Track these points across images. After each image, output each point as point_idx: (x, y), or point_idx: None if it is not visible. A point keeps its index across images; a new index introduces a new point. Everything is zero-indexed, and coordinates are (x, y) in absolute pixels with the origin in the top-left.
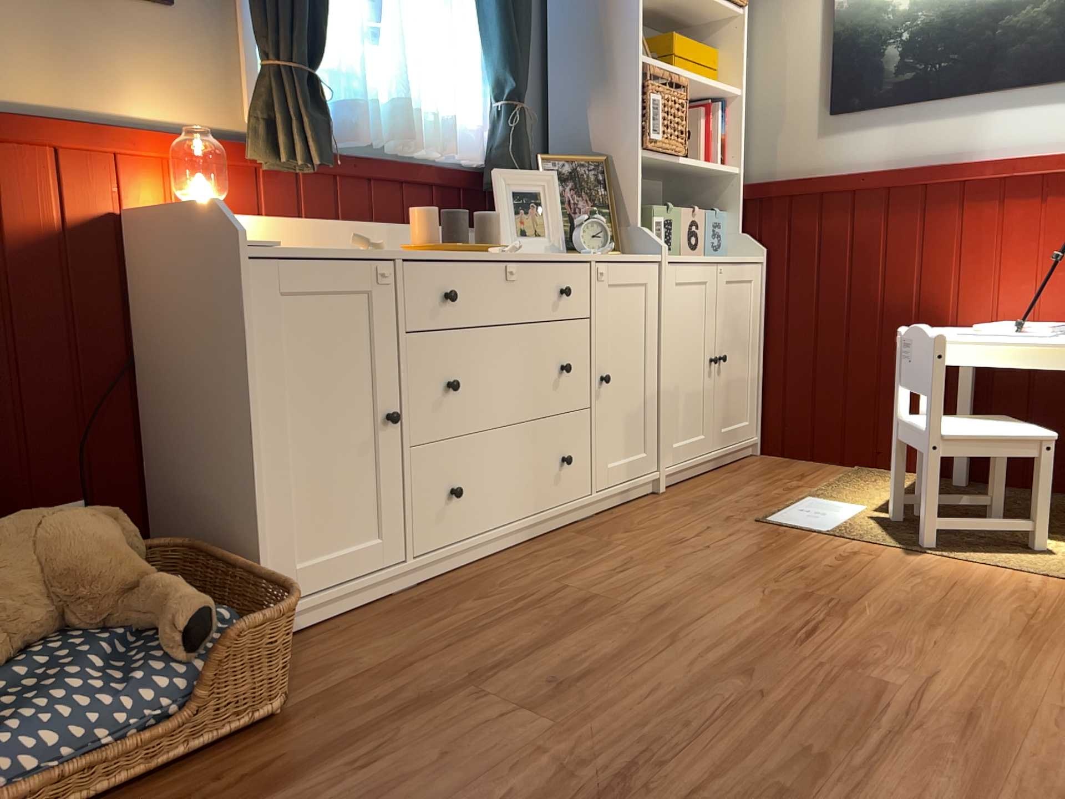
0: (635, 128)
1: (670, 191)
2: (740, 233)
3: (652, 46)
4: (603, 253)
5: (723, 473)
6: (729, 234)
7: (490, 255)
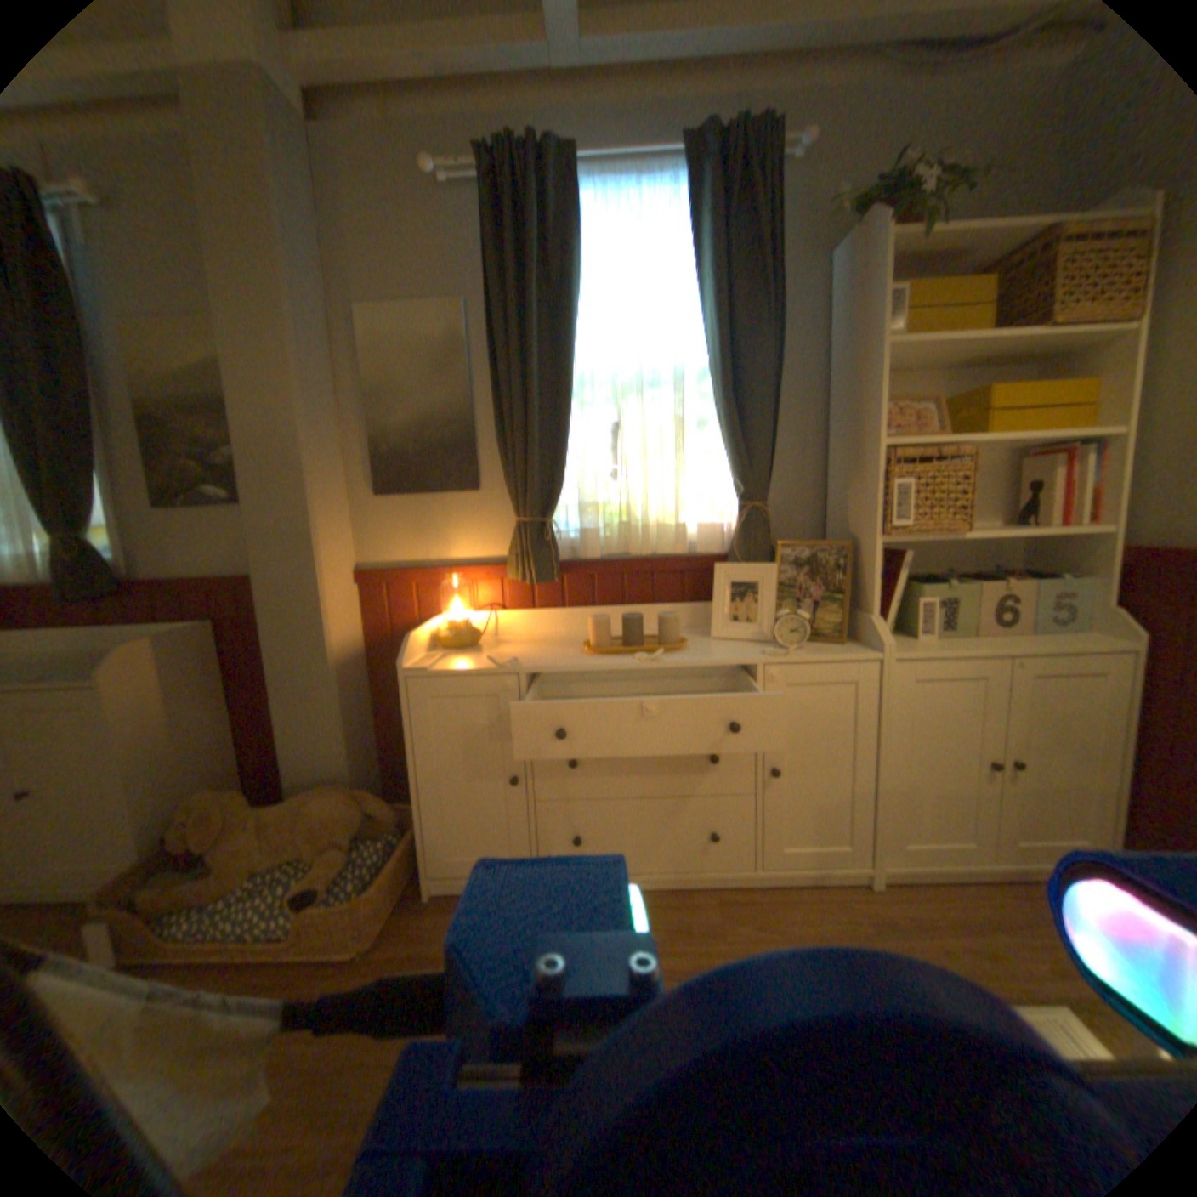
0: (877, 516)
1: (1033, 542)
2: (1115, 607)
3: (972, 399)
4: (797, 651)
5: (1007, 897)
6: (1097, 606)
7: (625, 664)
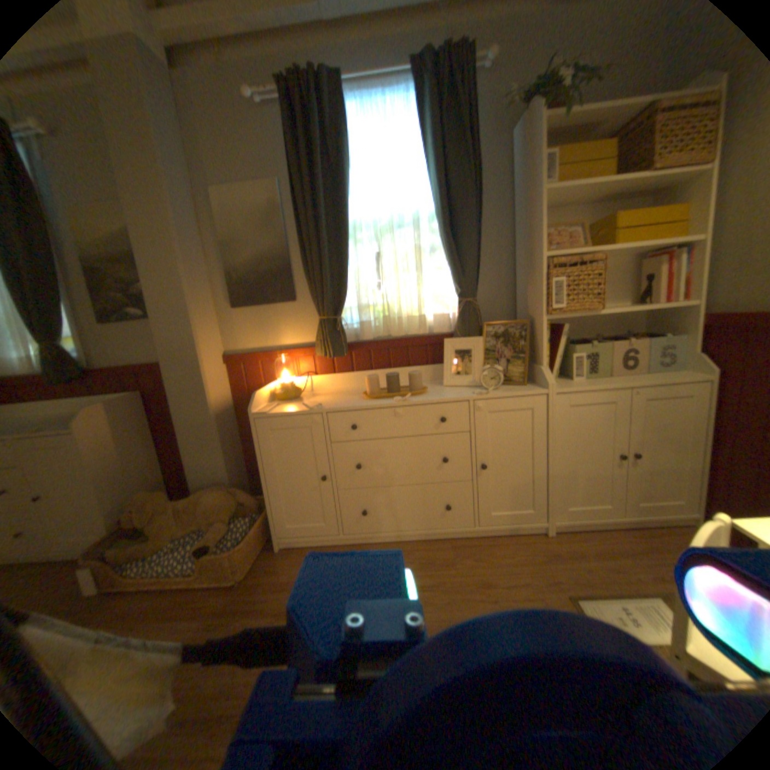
0: (543, 302)
1: (651, 314)
2: (700, 353)
3: (606, 222)
4: (494, 390)
5: (632, 537)
6: (689, 353)
7: (387, 404)
